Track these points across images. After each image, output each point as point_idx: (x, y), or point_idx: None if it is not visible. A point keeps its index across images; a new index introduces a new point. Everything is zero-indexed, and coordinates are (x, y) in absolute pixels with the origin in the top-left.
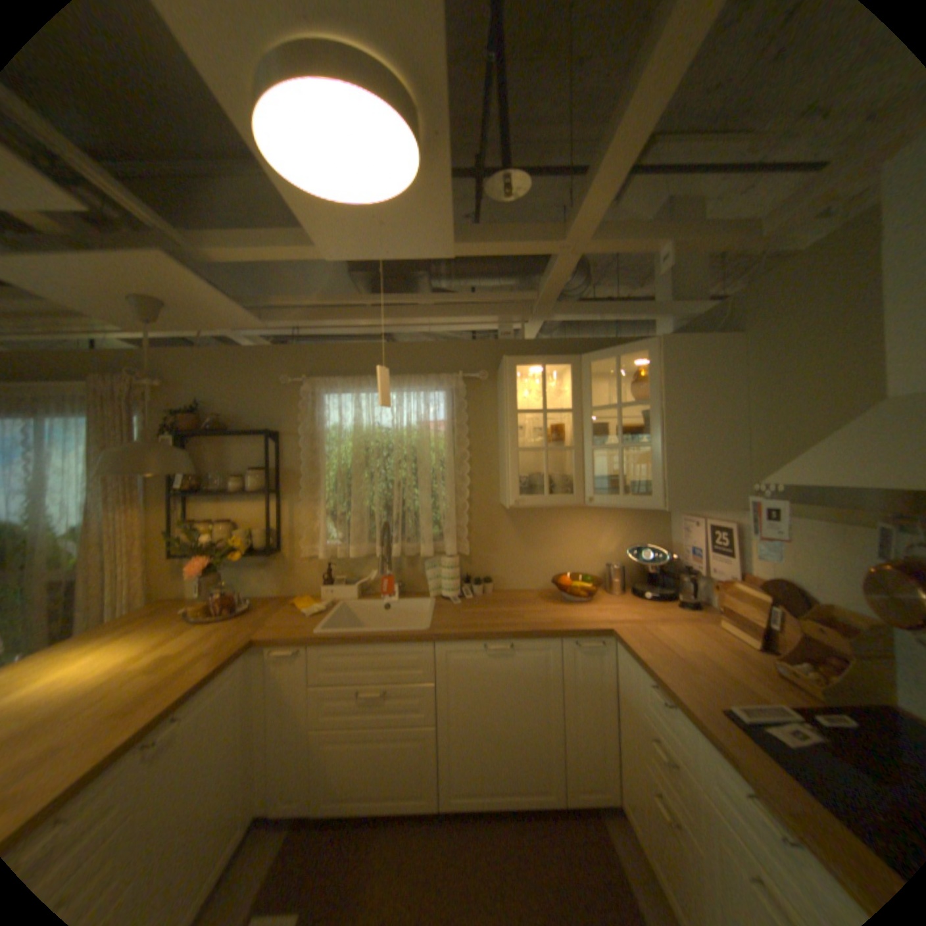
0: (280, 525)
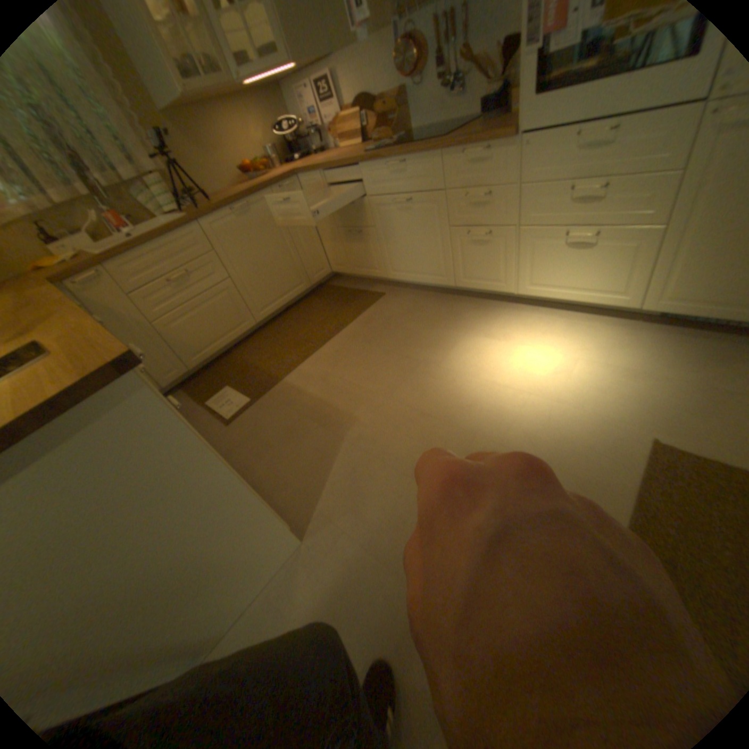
0: None
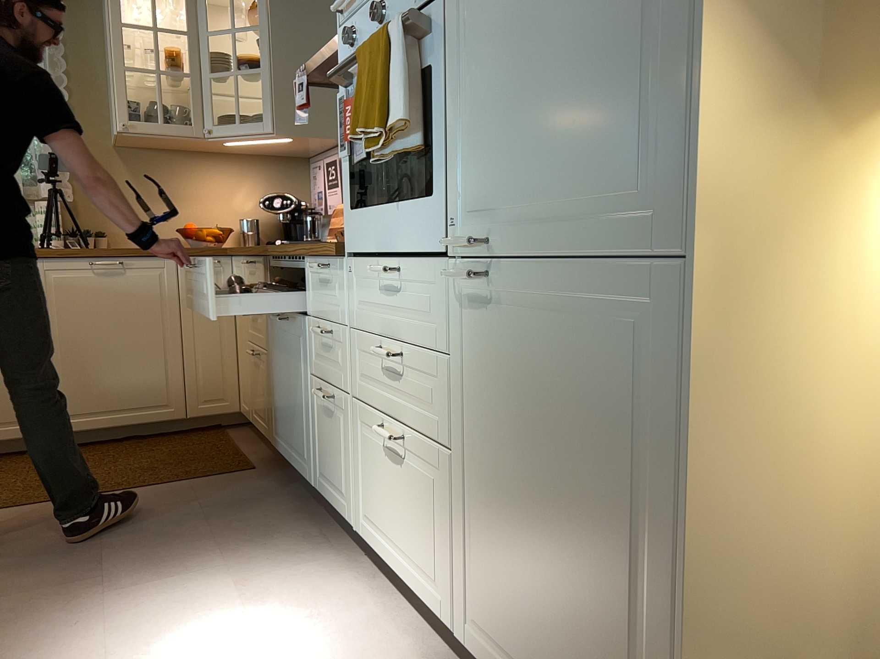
0: None
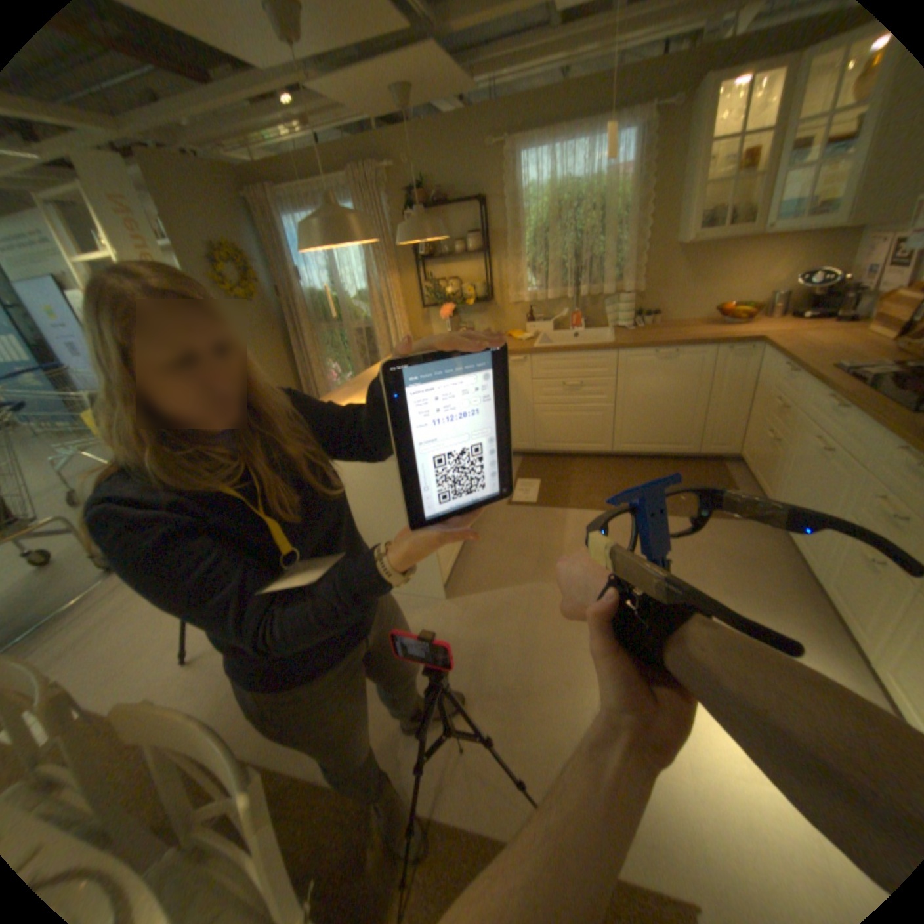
0: (491, 279)
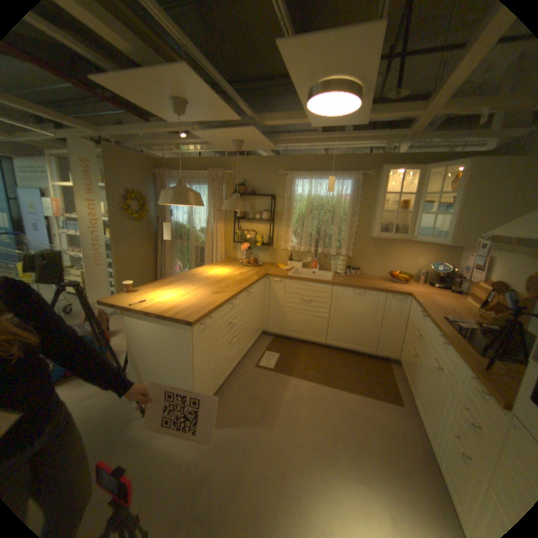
0: (272, 235)
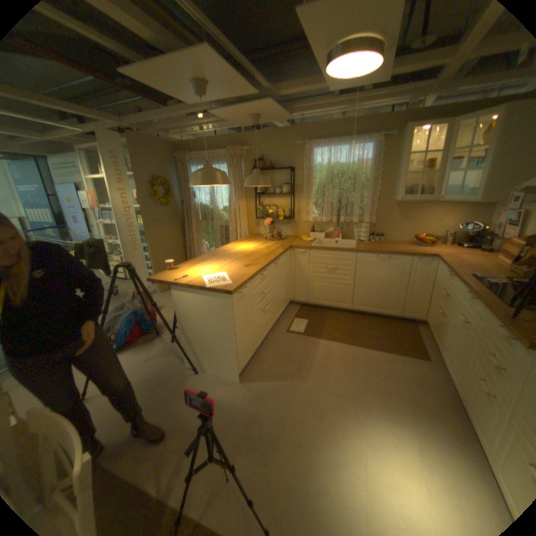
0: (293, 208)
